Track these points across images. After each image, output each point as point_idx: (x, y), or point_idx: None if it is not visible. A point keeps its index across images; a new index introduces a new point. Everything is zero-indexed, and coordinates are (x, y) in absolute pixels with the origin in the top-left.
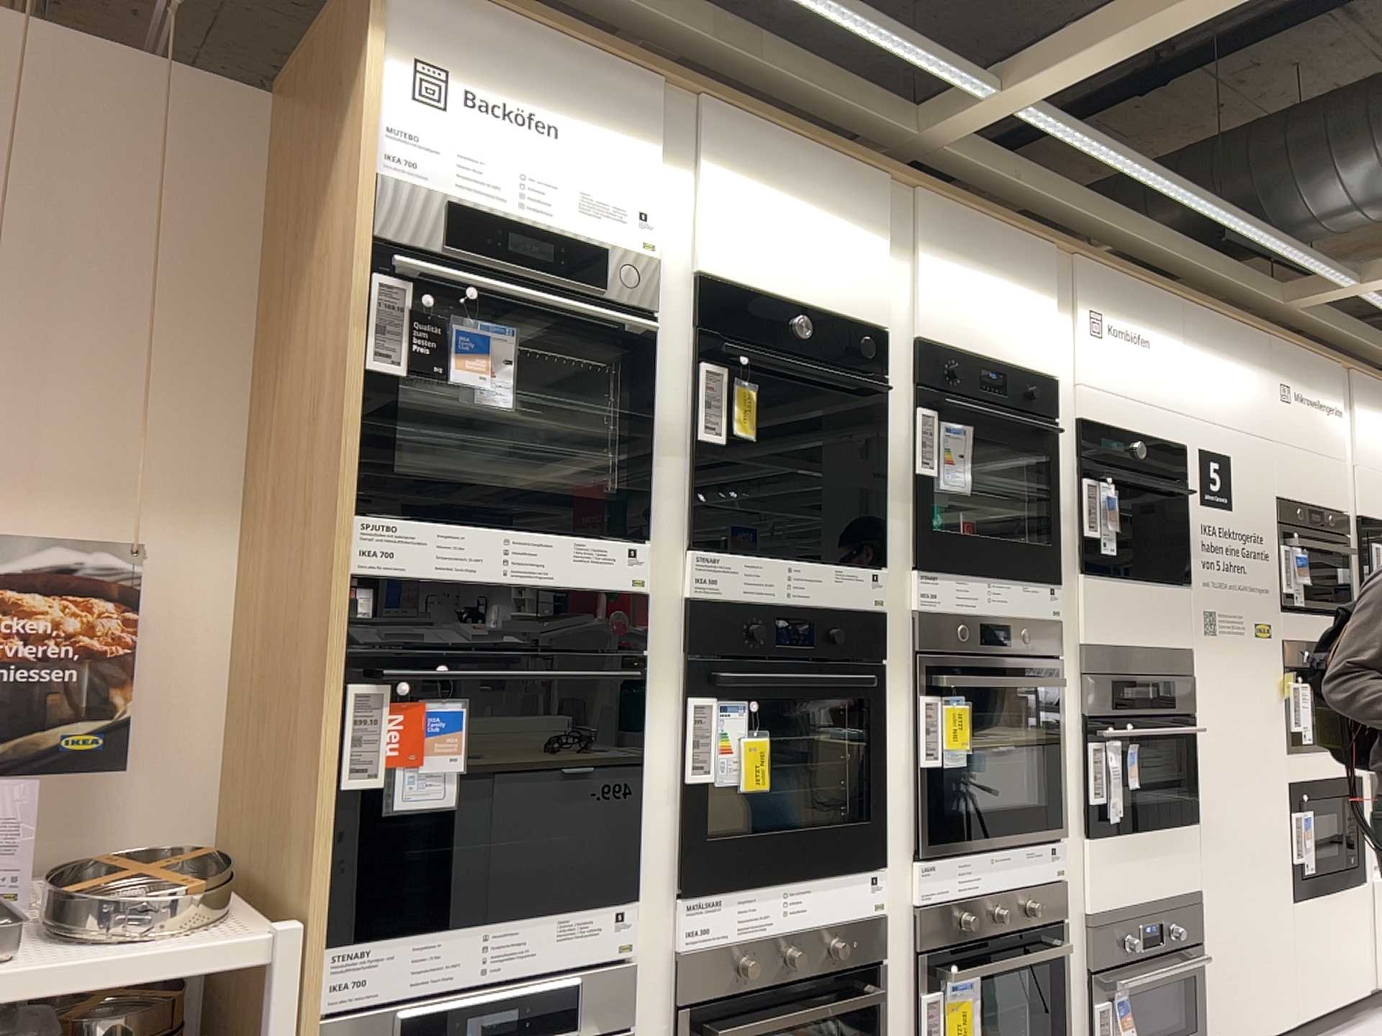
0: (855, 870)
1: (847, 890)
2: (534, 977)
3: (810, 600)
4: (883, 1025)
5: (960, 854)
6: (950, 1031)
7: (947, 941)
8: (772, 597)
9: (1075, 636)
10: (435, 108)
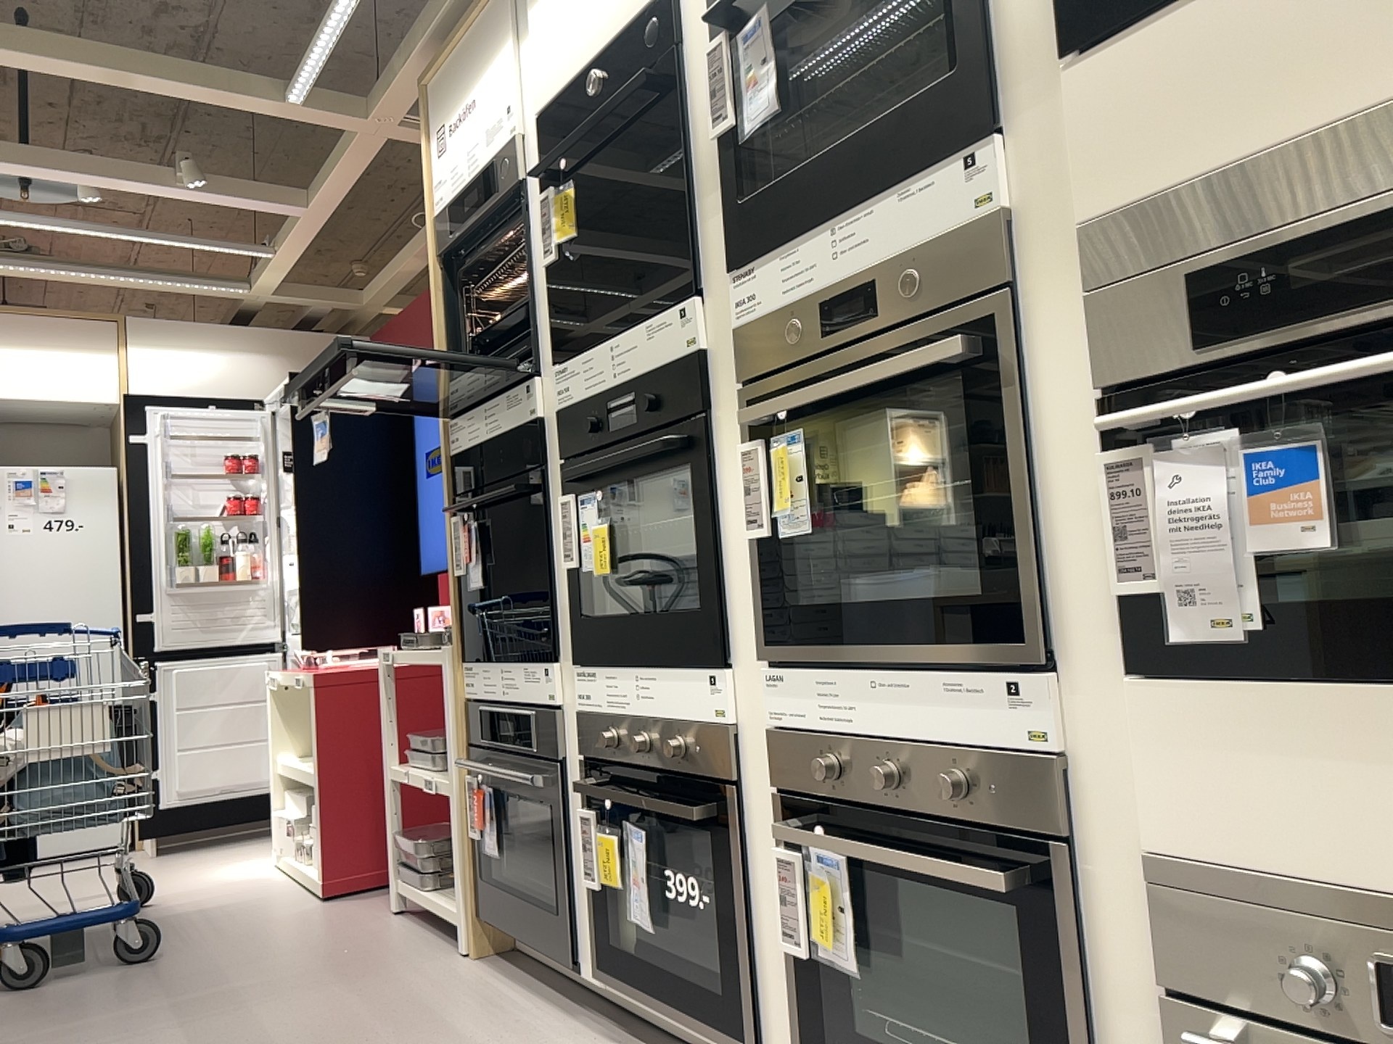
0: (693, 666)
1: (687, 688)
2: (517, 706)
3: (627, 370)
4: (736, 864)
5: (822, 668)
6: (814, 919)
7: (812, 792)
8: (600, 383)
9: (1073, 215)
10: (441, 154)
